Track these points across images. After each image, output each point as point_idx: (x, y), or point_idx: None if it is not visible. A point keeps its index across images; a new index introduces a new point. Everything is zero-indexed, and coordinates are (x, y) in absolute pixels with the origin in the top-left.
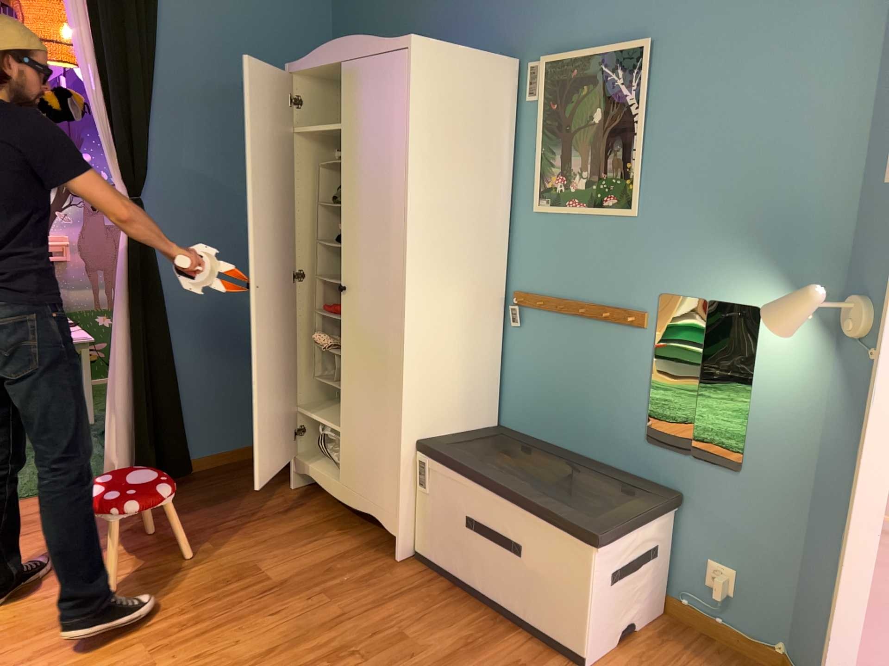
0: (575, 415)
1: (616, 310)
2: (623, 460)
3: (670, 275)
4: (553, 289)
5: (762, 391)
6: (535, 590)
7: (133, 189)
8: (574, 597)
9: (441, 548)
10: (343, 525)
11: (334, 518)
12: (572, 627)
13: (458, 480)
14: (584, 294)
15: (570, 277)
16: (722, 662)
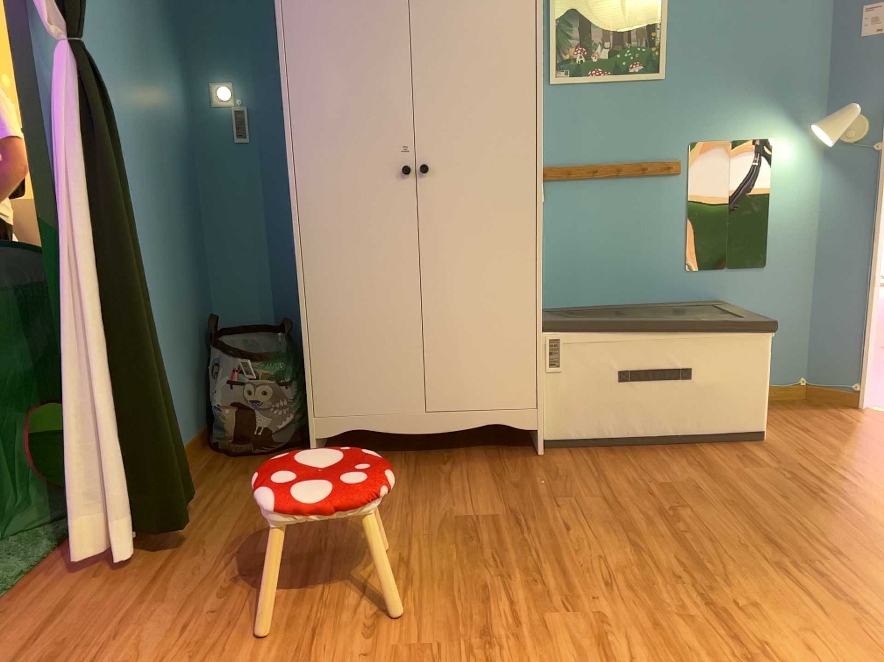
0: (612, 271)
1: (651, 165)
2: (665, 294)
3: (697, 126)
4: (577, 158)
5: (777, 202)
6: (708, 399)
7: (75, 29)
8: (751, 384)
9: (585, 417)
10: (434, 458)
11: (414, 458)
12: (749, 412)
13: (607, 337)
14: (614, 156)
15: (595, 144)
16: (784, 408)
